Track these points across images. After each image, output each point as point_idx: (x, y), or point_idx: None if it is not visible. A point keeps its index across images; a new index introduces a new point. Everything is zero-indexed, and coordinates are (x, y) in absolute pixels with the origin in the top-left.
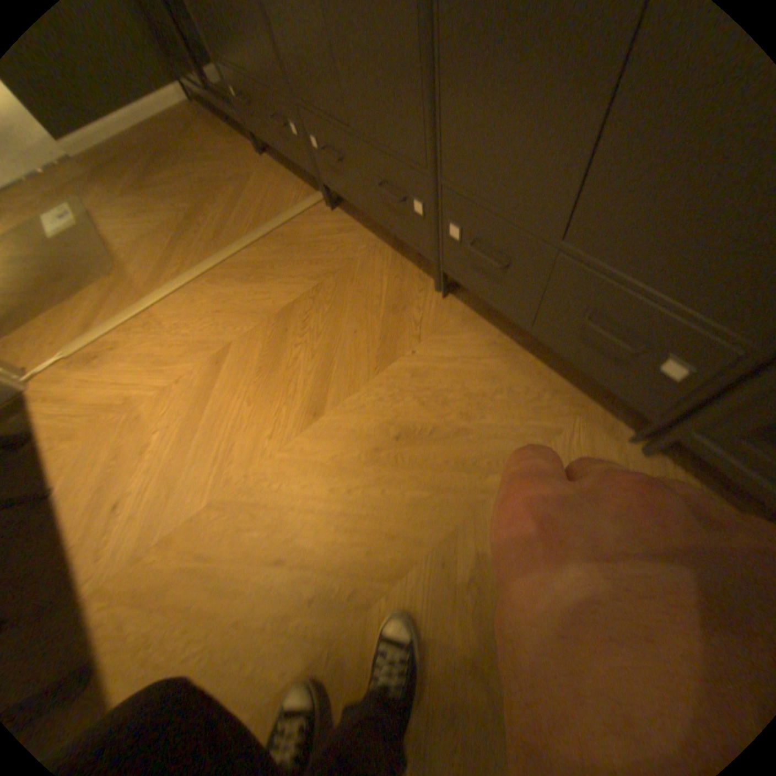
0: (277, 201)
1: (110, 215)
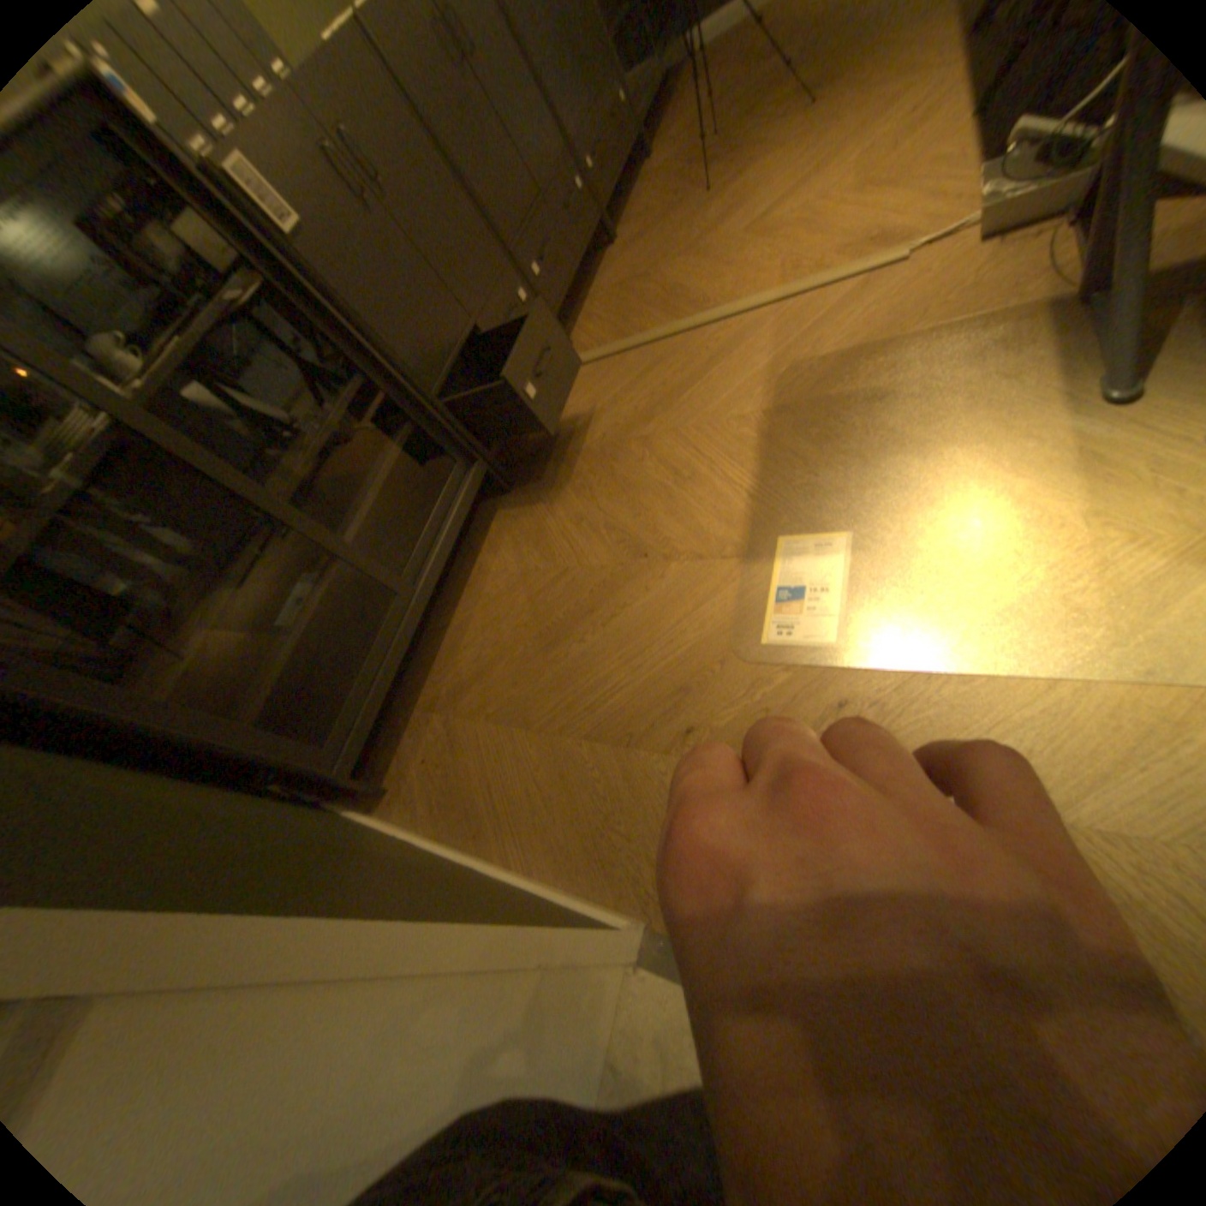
0: (579, 384)
1: (715, 509)
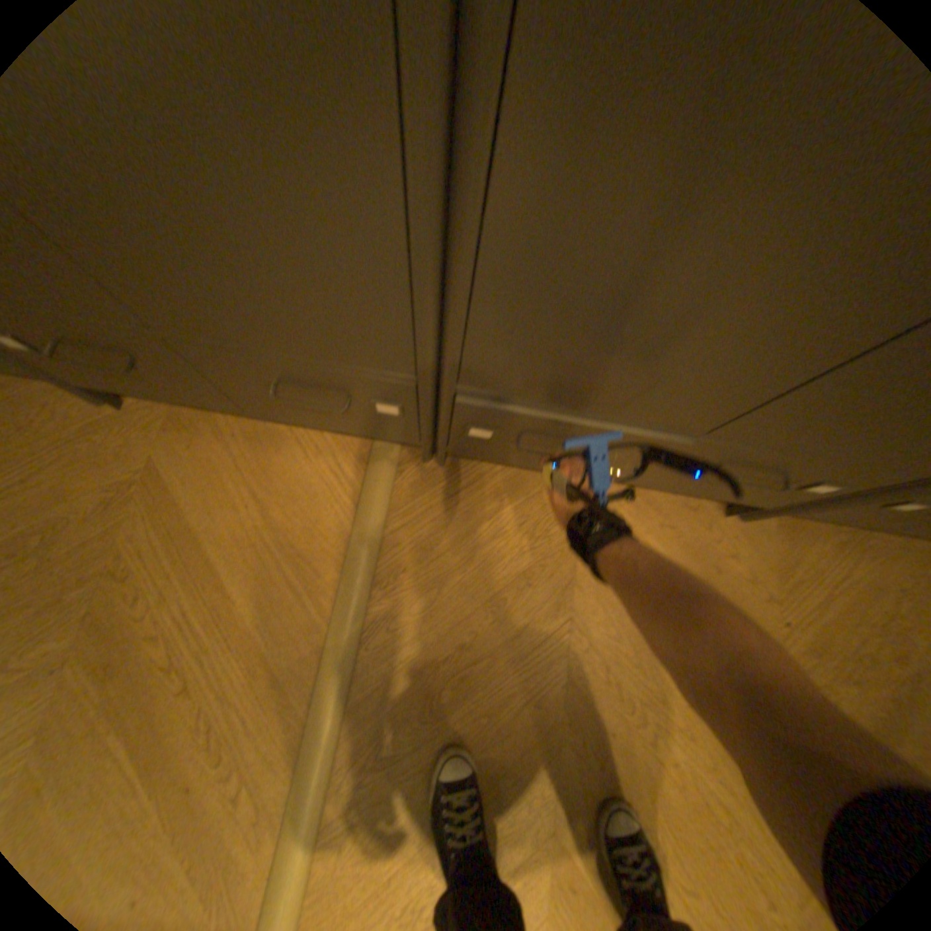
0: (301, 498)
1: None
